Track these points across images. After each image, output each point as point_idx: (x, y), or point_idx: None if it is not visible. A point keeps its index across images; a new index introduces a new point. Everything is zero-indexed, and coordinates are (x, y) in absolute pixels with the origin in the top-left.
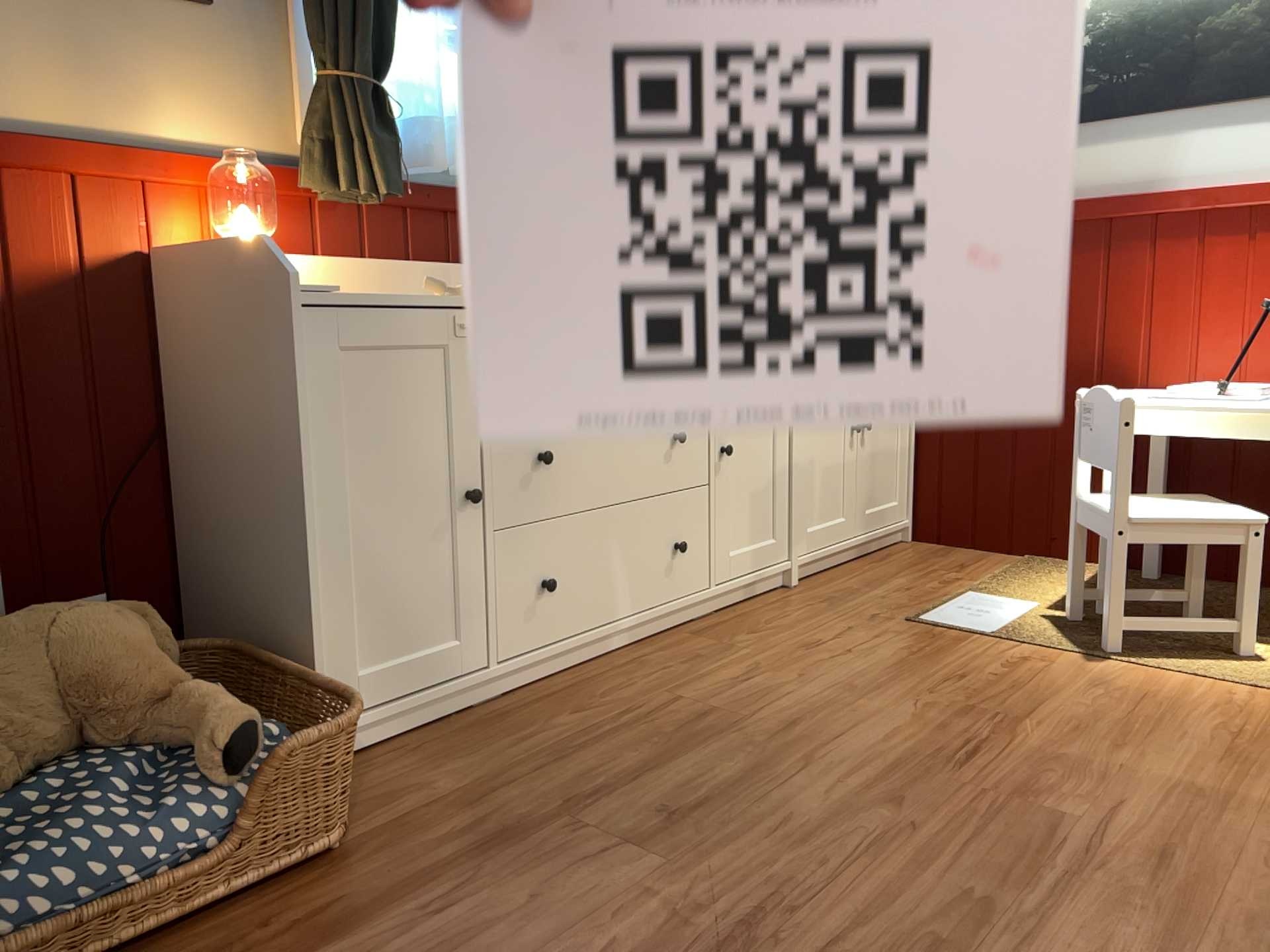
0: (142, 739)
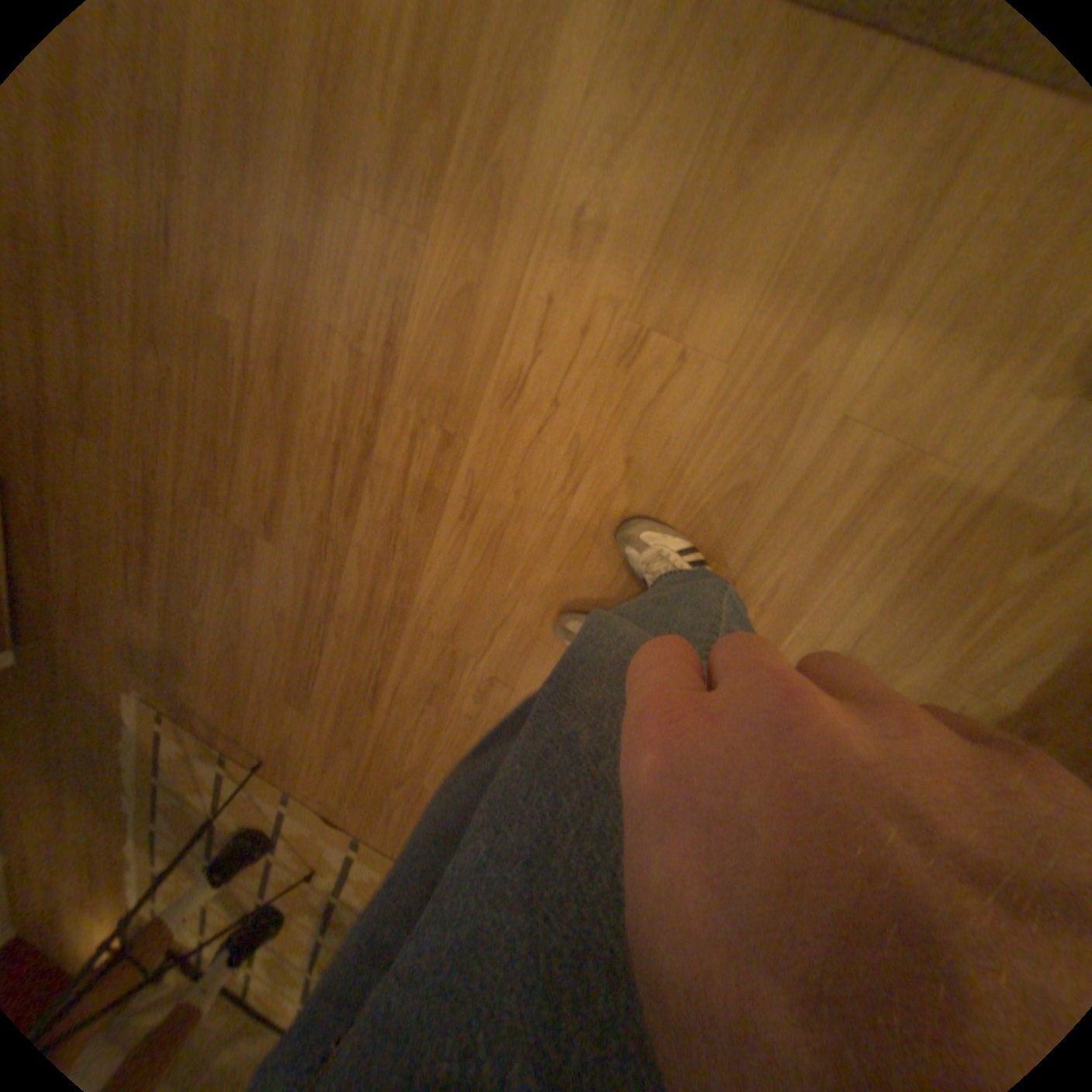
0: None
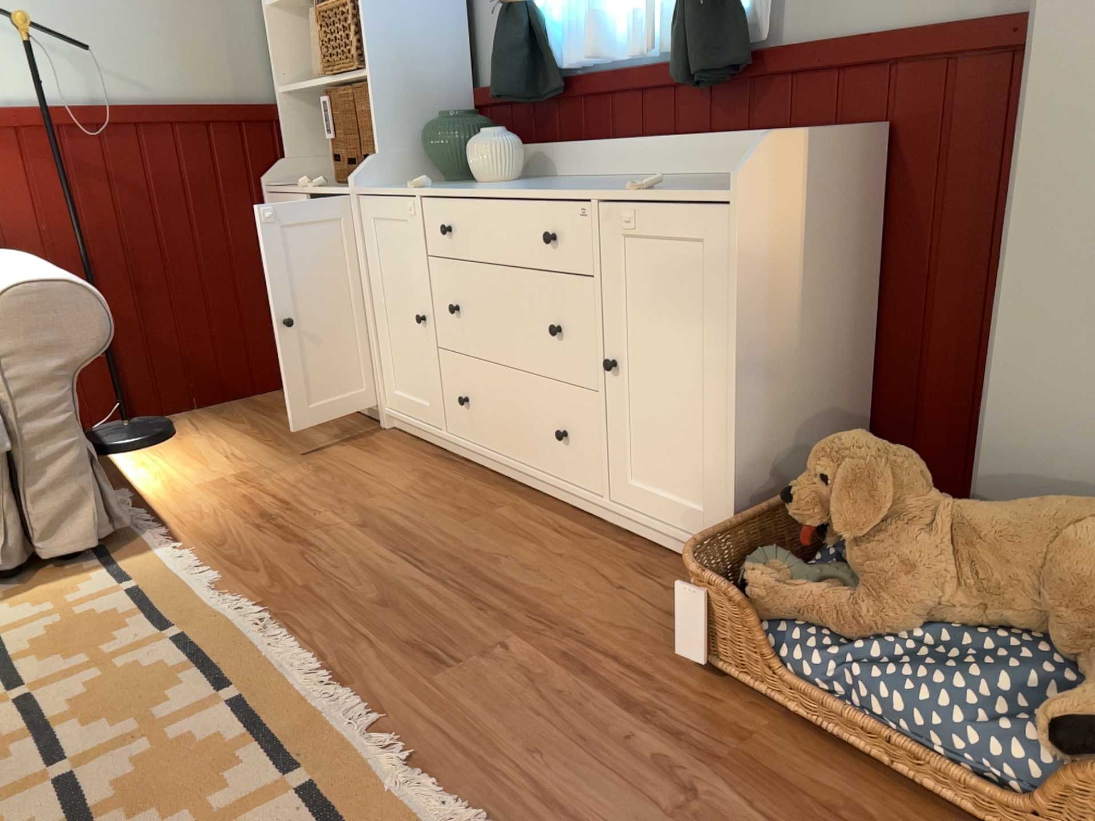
0: (1084, 665)
